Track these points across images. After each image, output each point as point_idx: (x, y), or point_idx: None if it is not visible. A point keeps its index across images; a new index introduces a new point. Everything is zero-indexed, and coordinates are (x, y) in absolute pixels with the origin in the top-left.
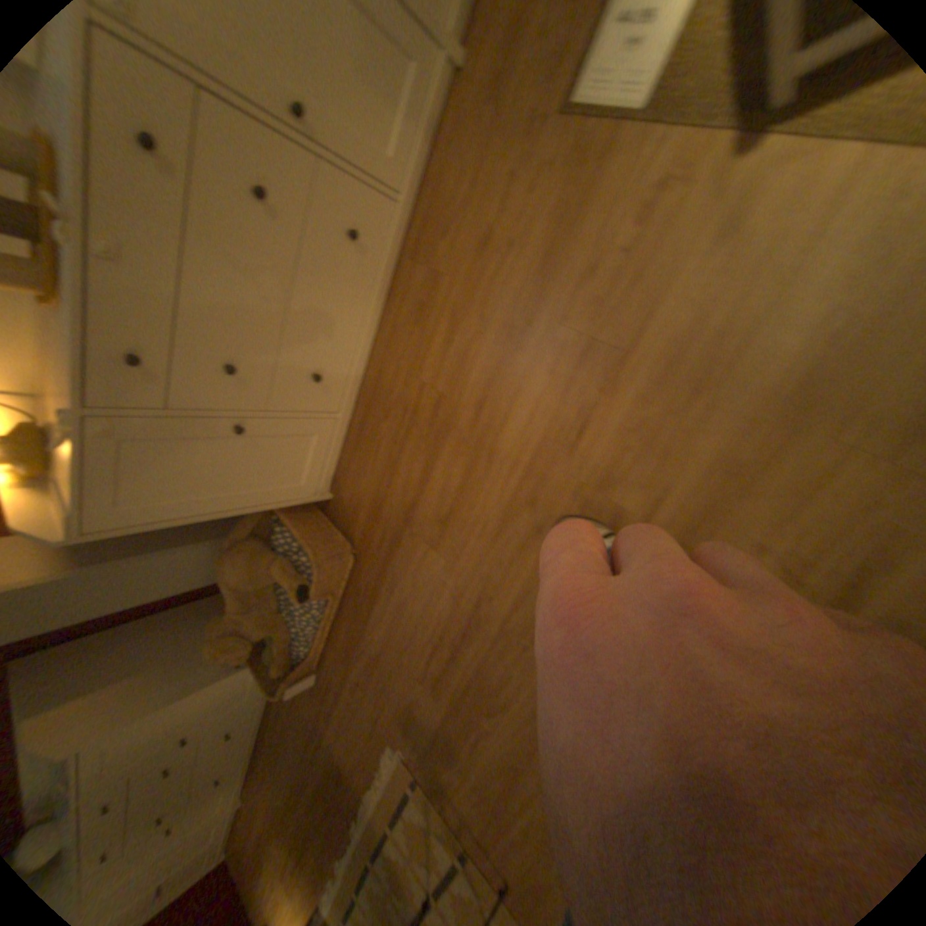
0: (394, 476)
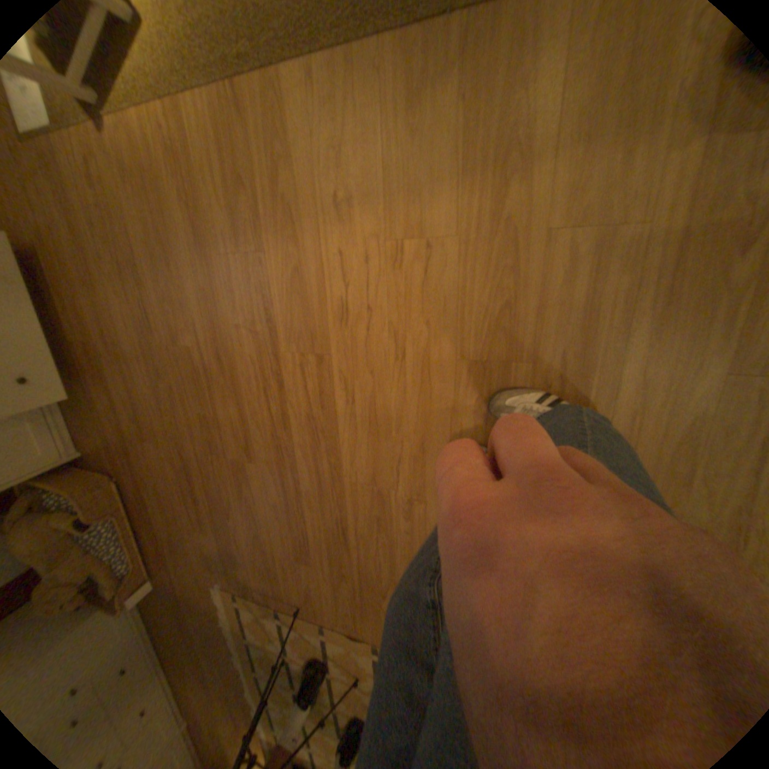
0: (95, 412)
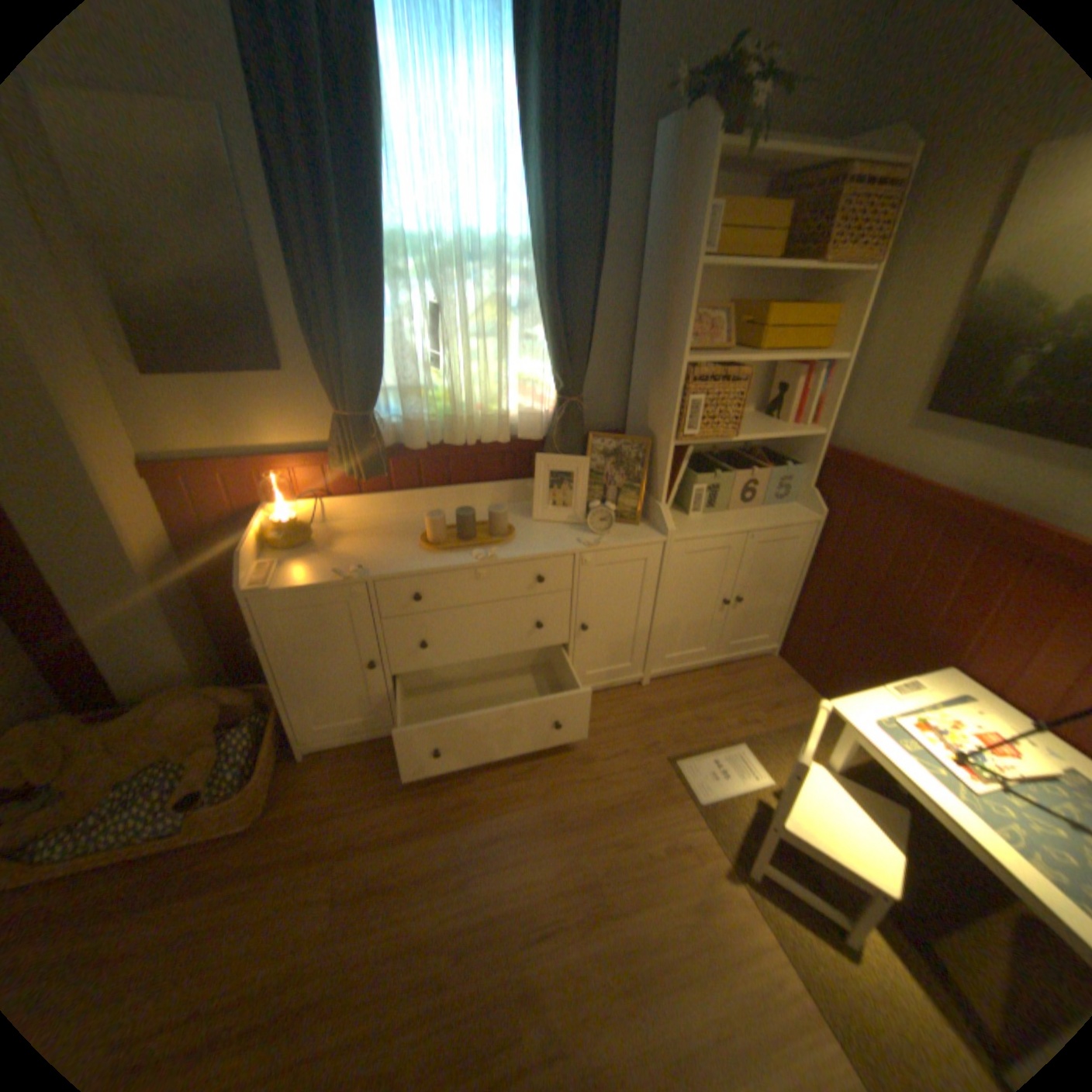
0: (376, 818)
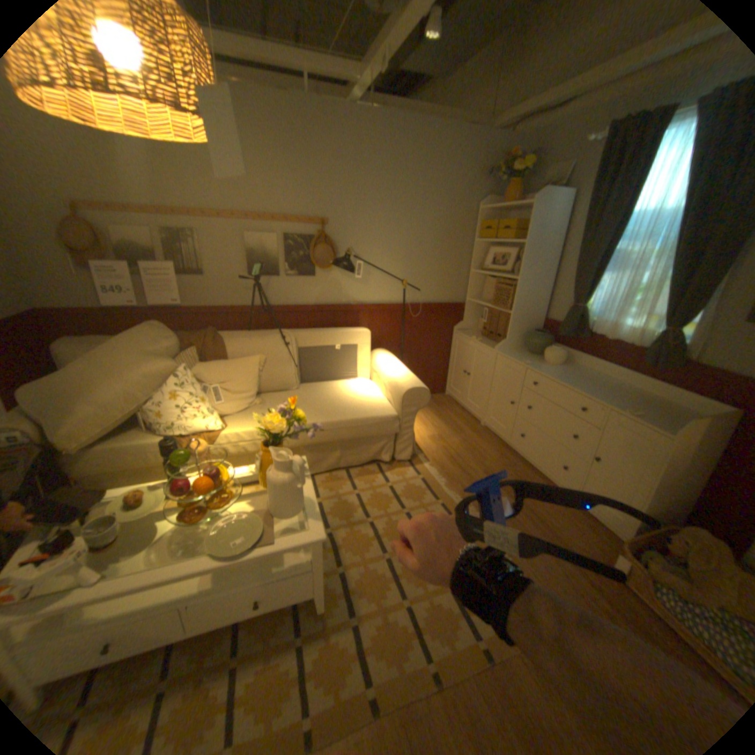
0: None
